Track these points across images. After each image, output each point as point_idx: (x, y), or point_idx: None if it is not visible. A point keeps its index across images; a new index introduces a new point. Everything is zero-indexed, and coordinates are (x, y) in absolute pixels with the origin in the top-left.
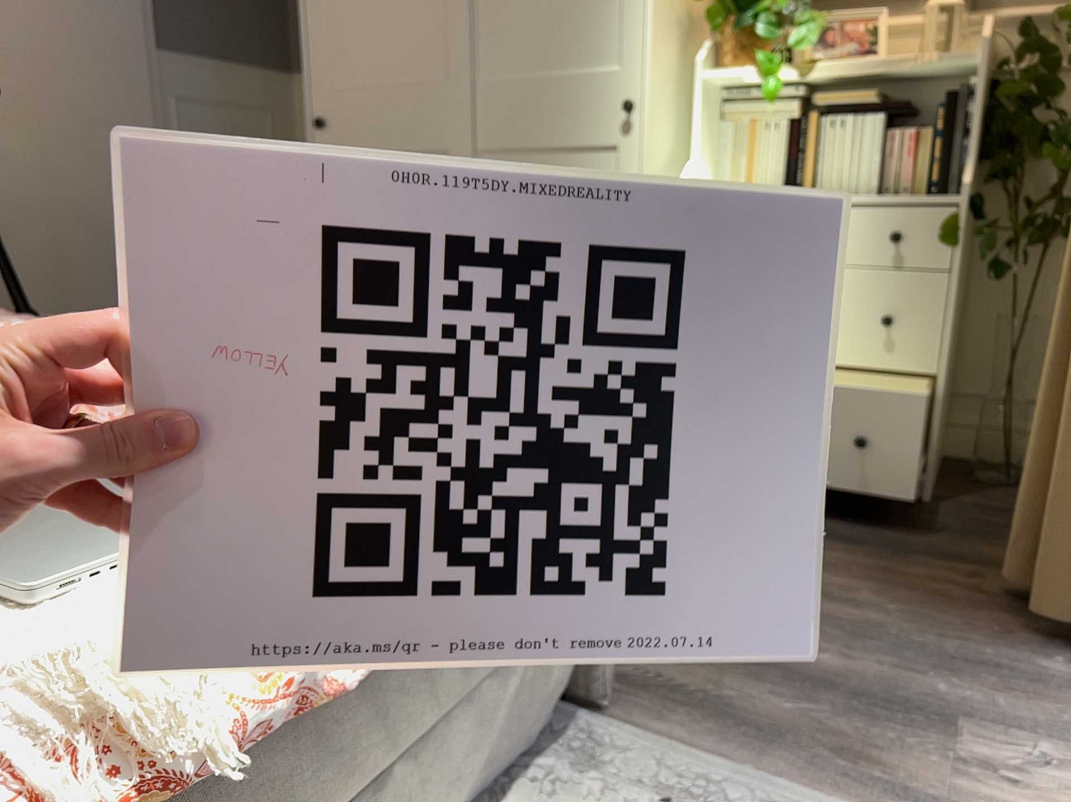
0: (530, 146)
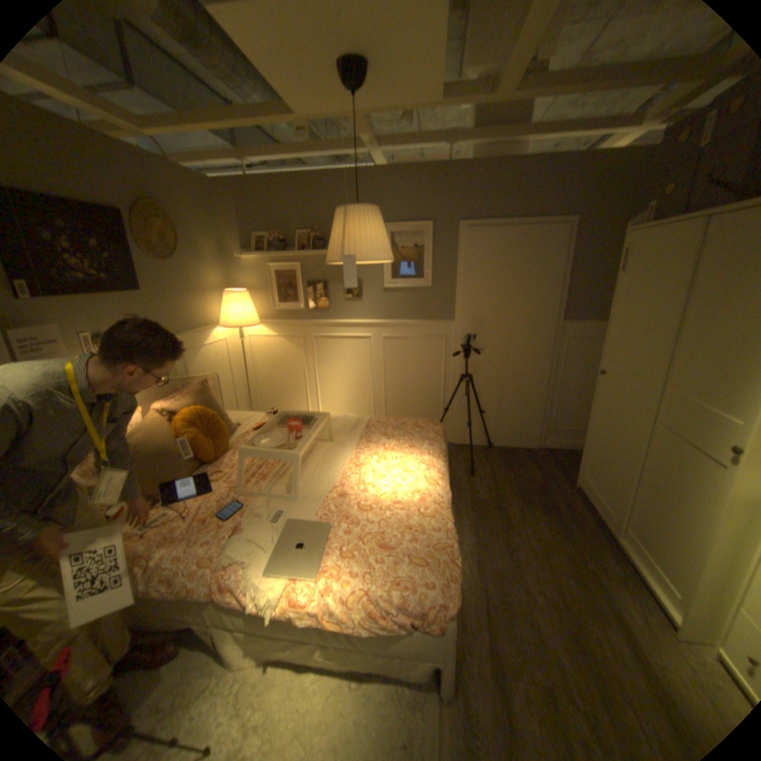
0: (681, 434)
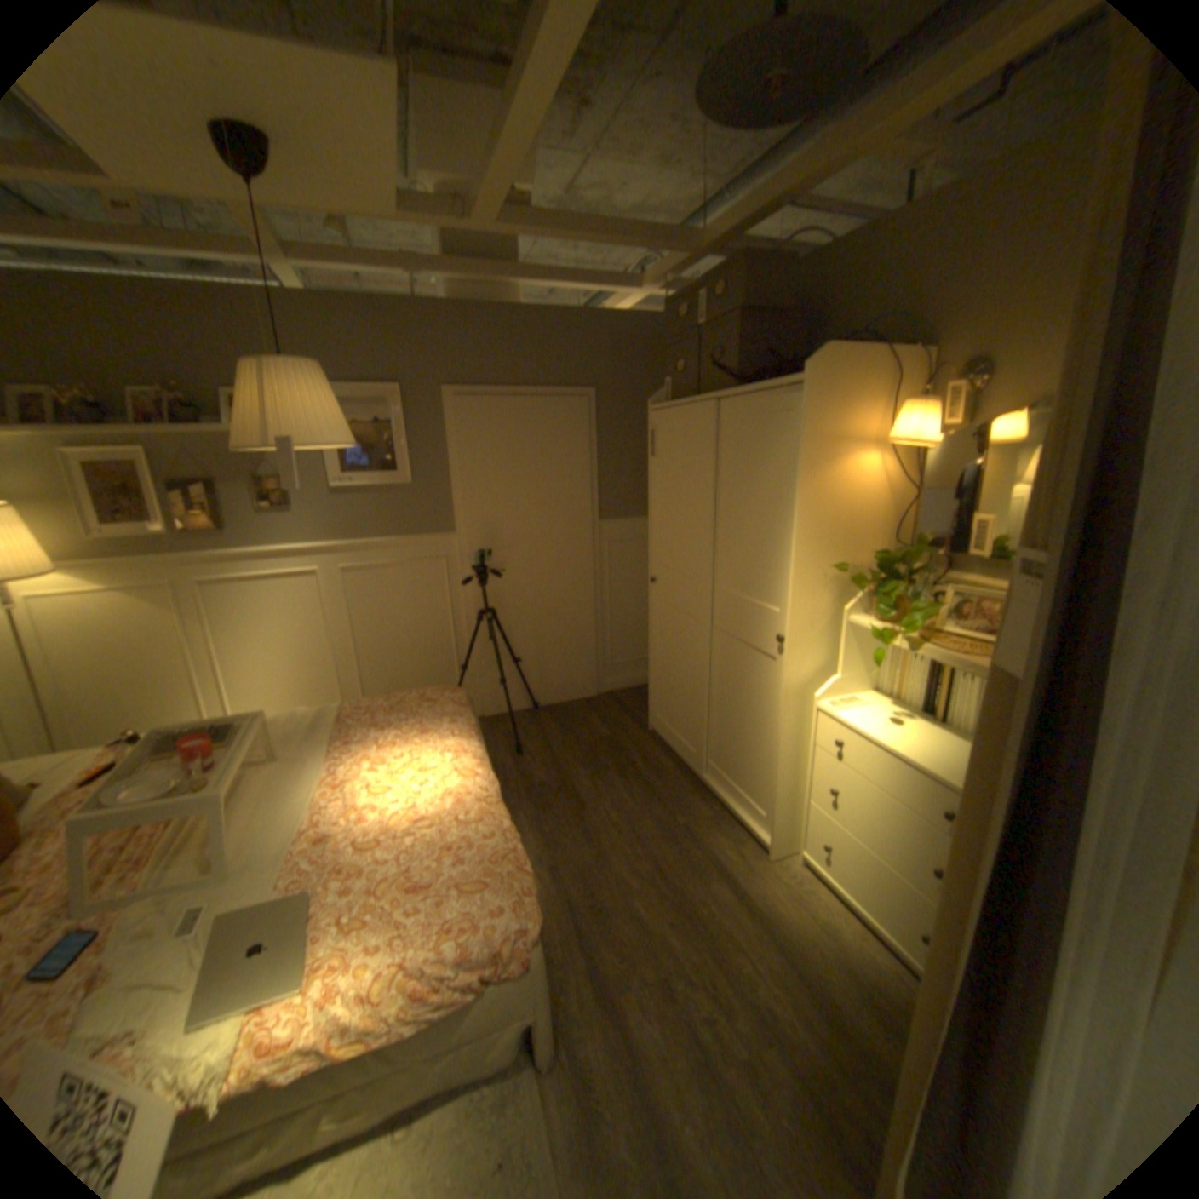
0: (735, 636)
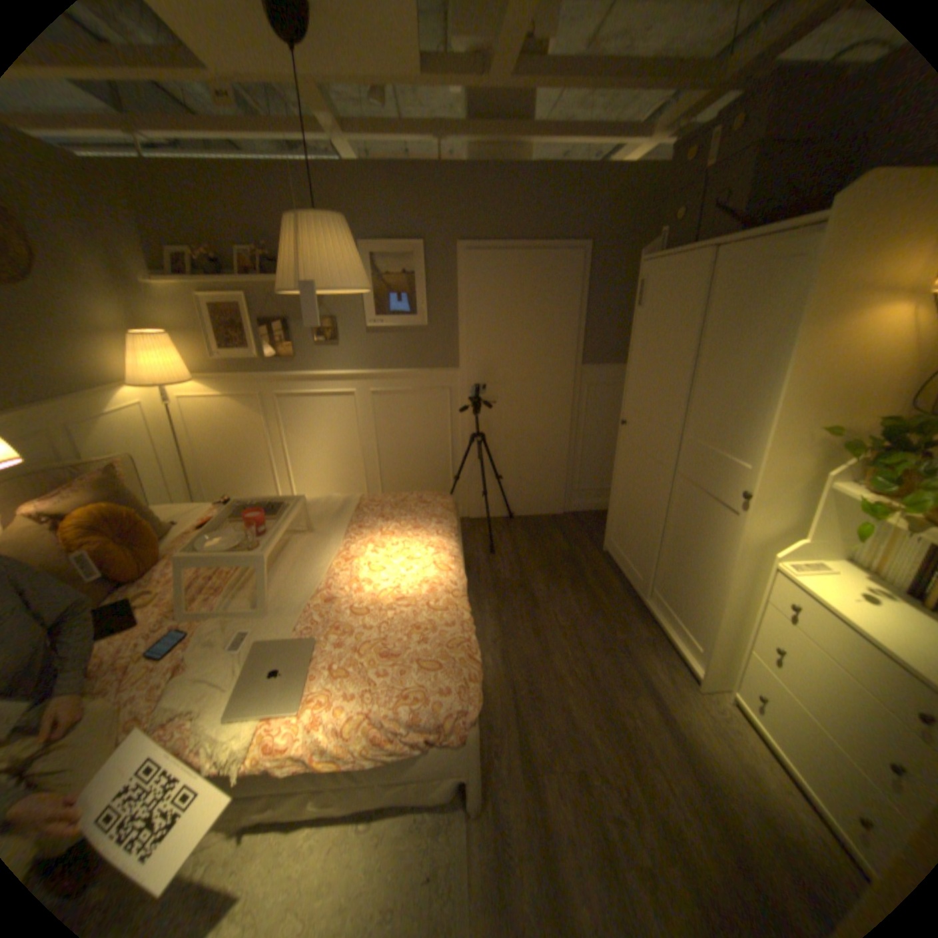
0: (698, 483)
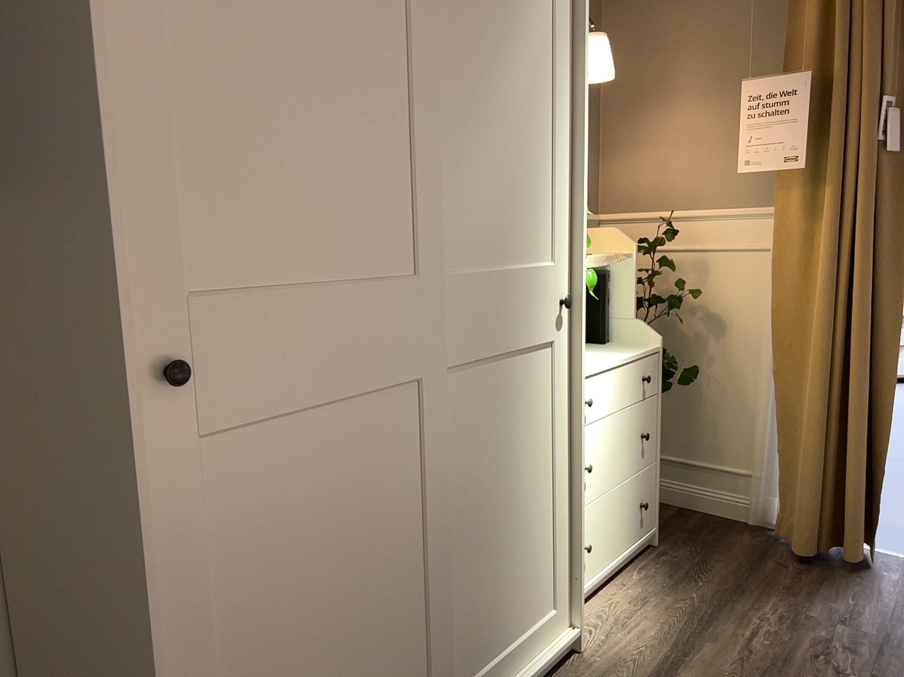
0: (490, 351)
